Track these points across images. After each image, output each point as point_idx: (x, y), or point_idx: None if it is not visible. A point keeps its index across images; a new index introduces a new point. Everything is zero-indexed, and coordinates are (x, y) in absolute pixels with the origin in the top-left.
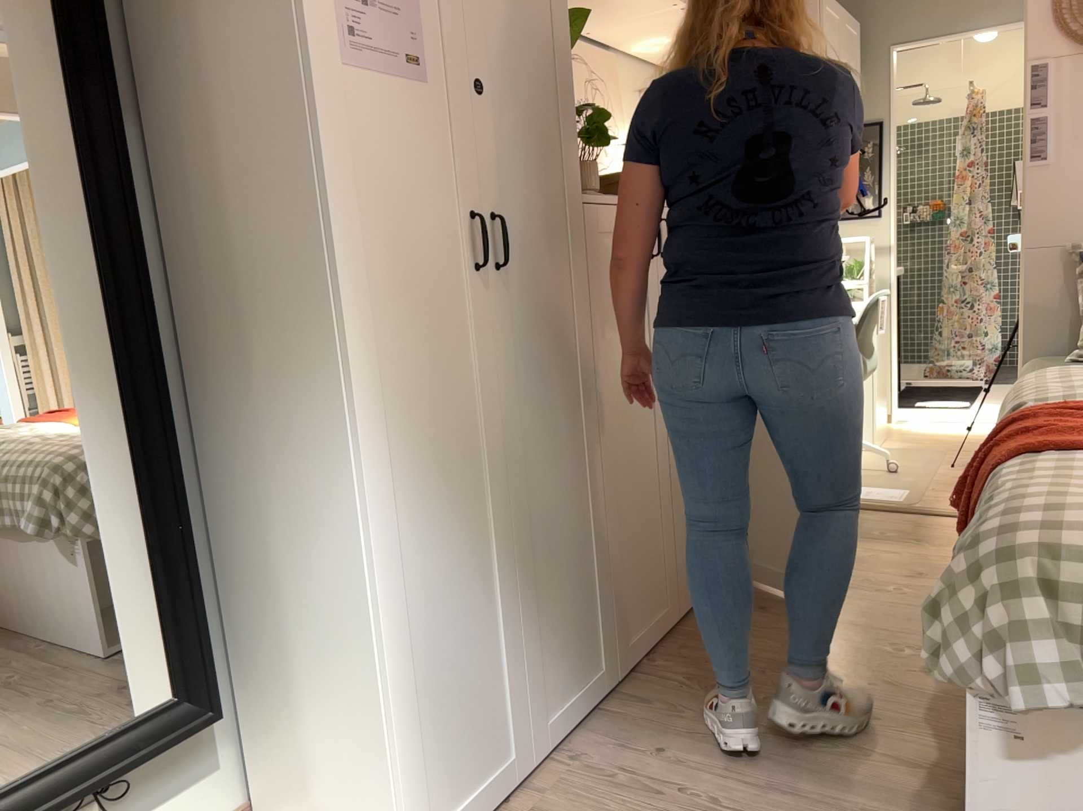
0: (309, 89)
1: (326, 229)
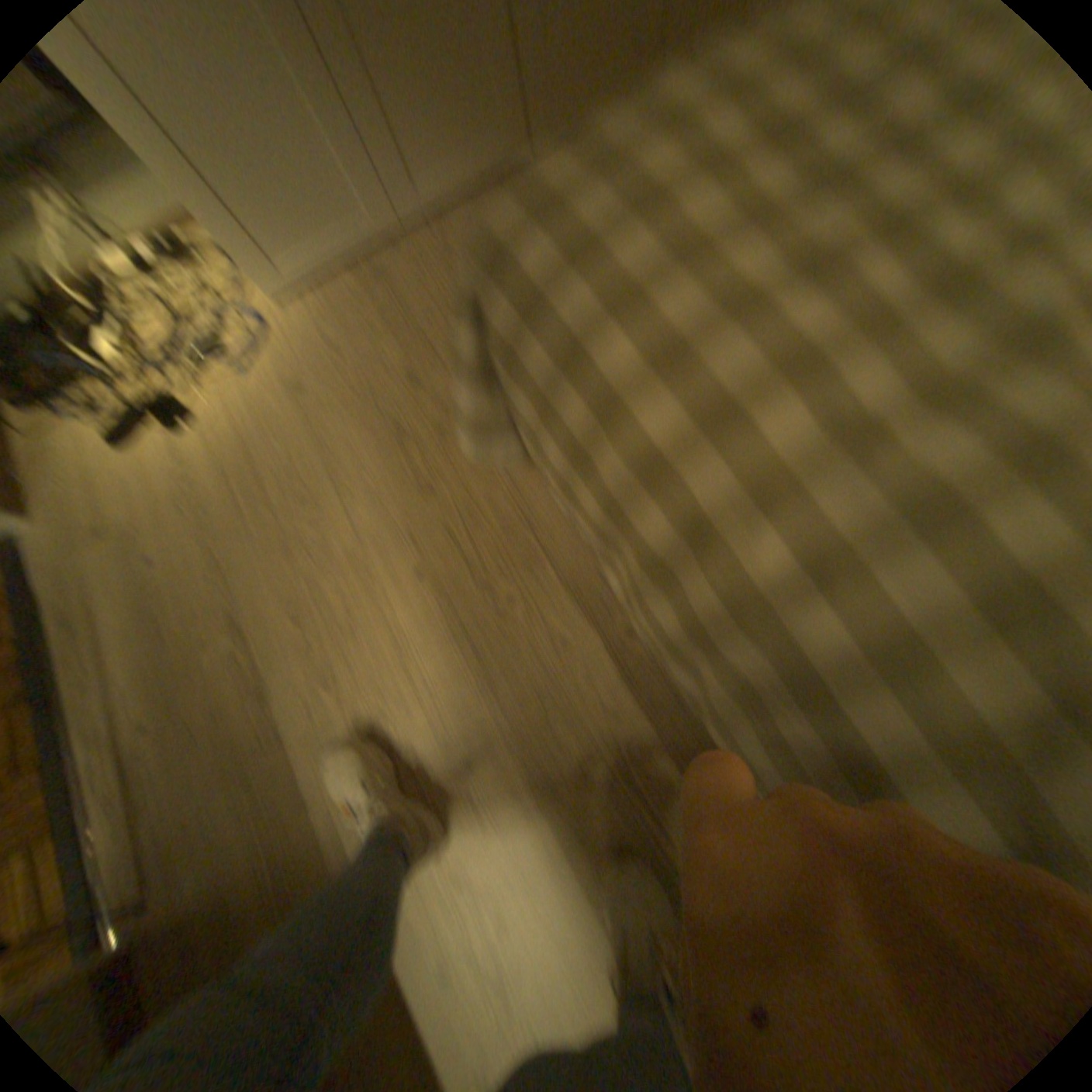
0: None
1: None
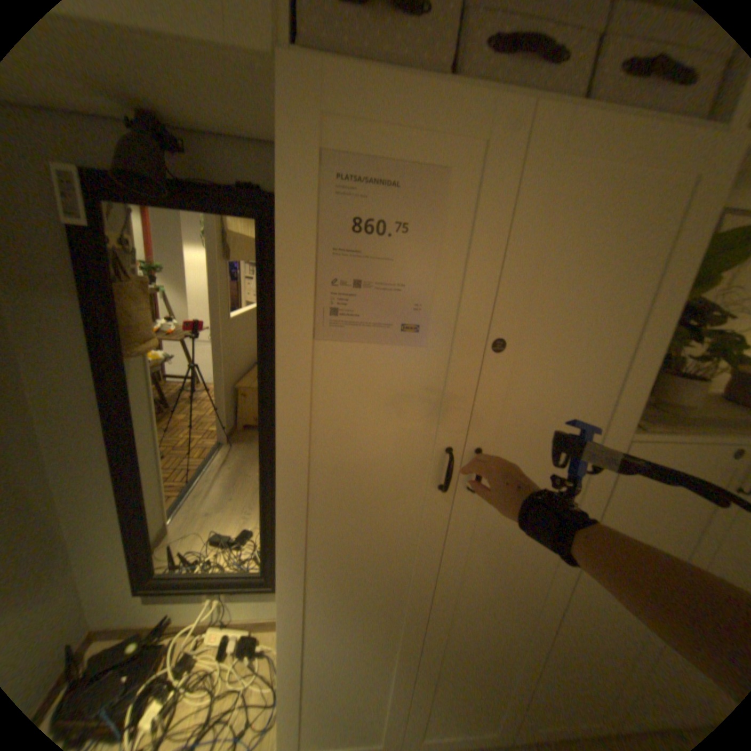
0: (279, 365)
1: (278, 458)
